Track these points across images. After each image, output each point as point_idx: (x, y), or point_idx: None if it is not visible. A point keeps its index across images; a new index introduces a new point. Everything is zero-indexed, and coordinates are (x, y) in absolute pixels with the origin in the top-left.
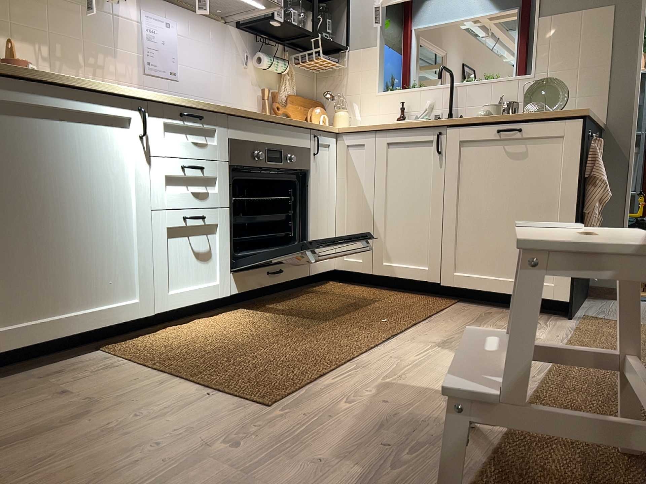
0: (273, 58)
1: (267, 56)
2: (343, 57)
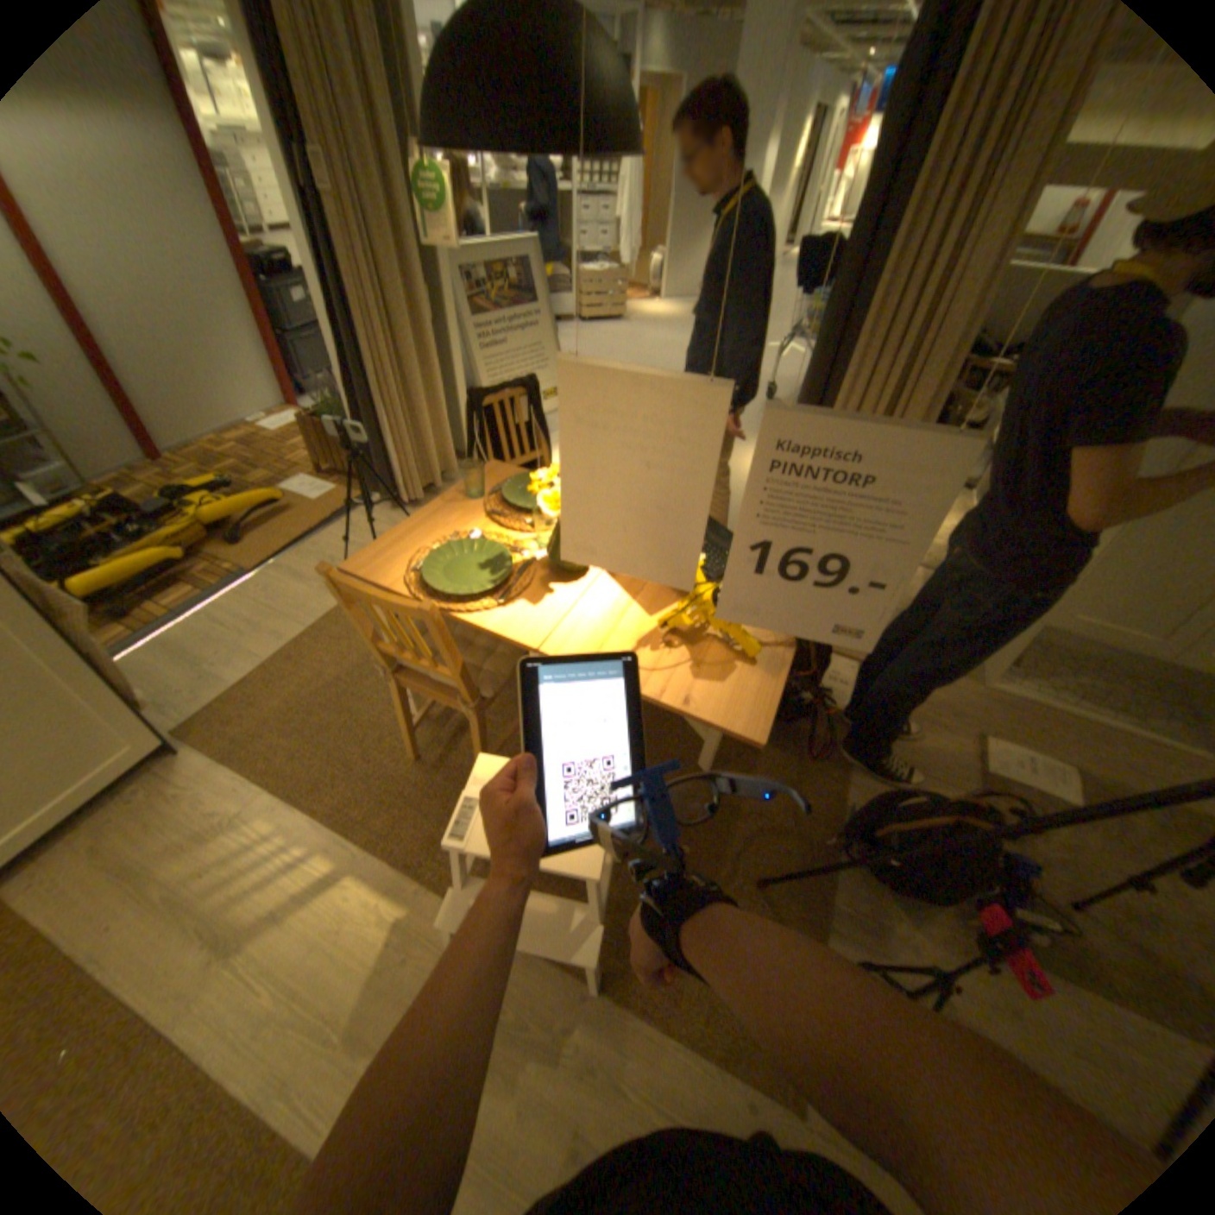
0: None
1: None
2: None
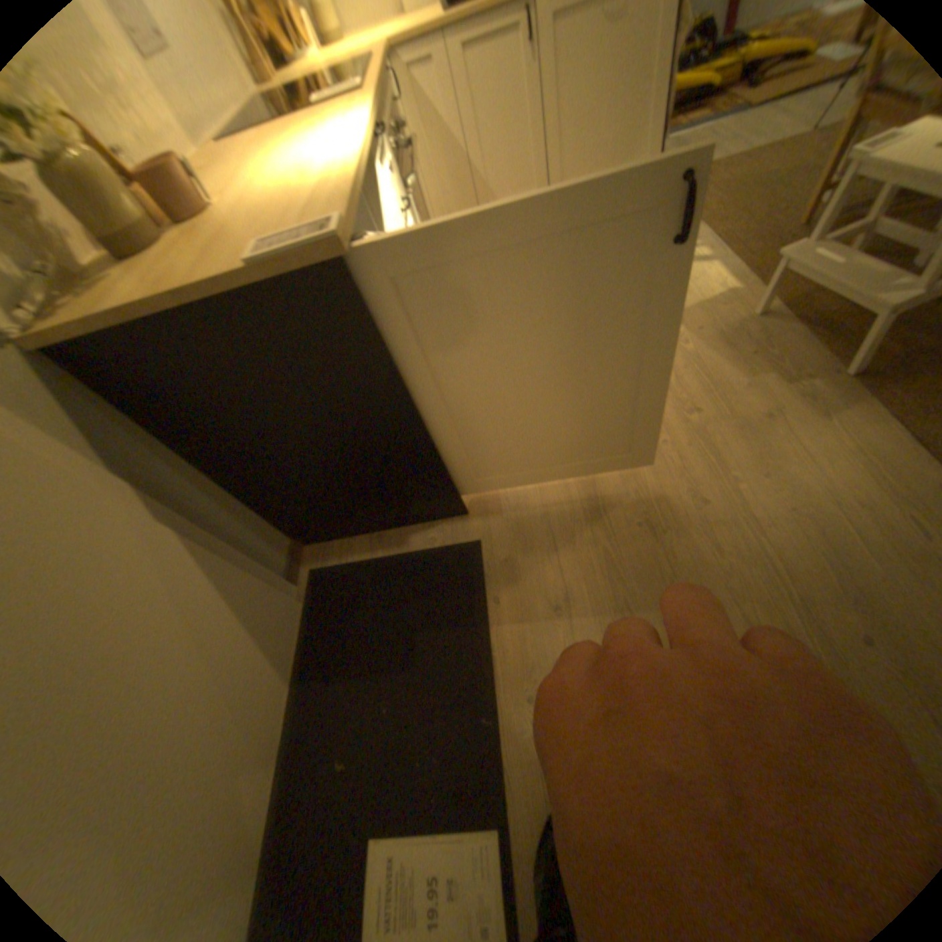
0: None
1: None
2: None
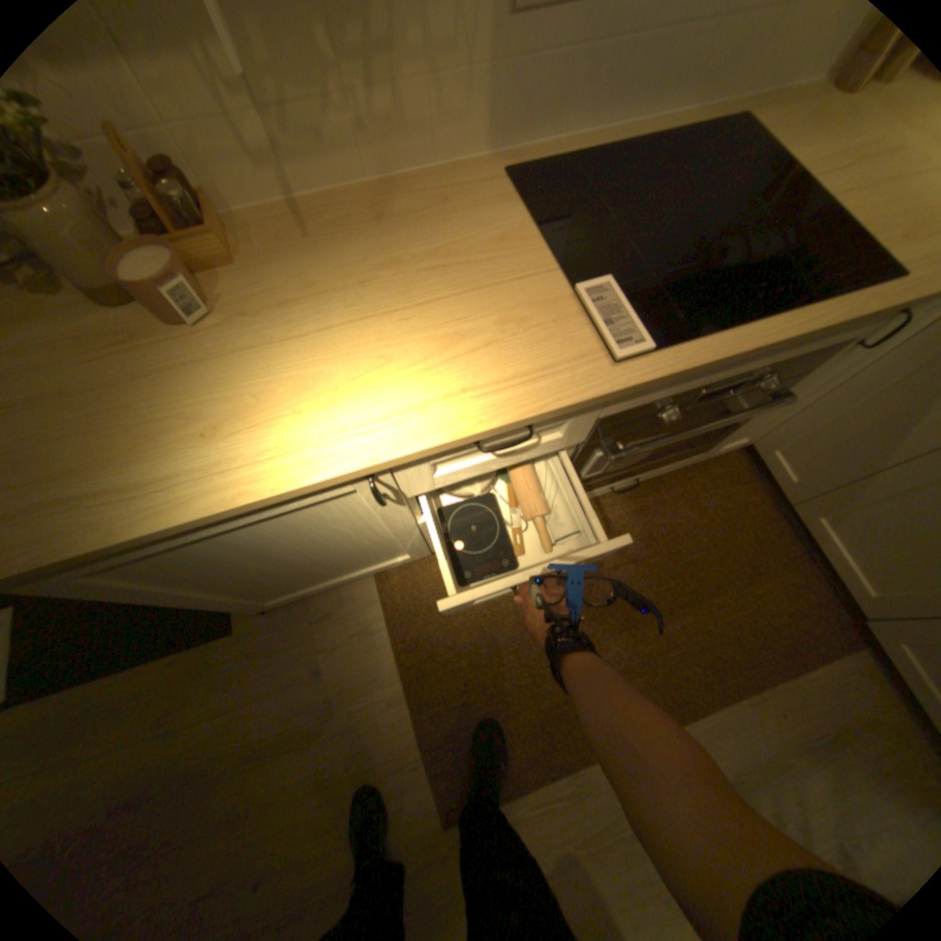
0: None
1: None
2: None
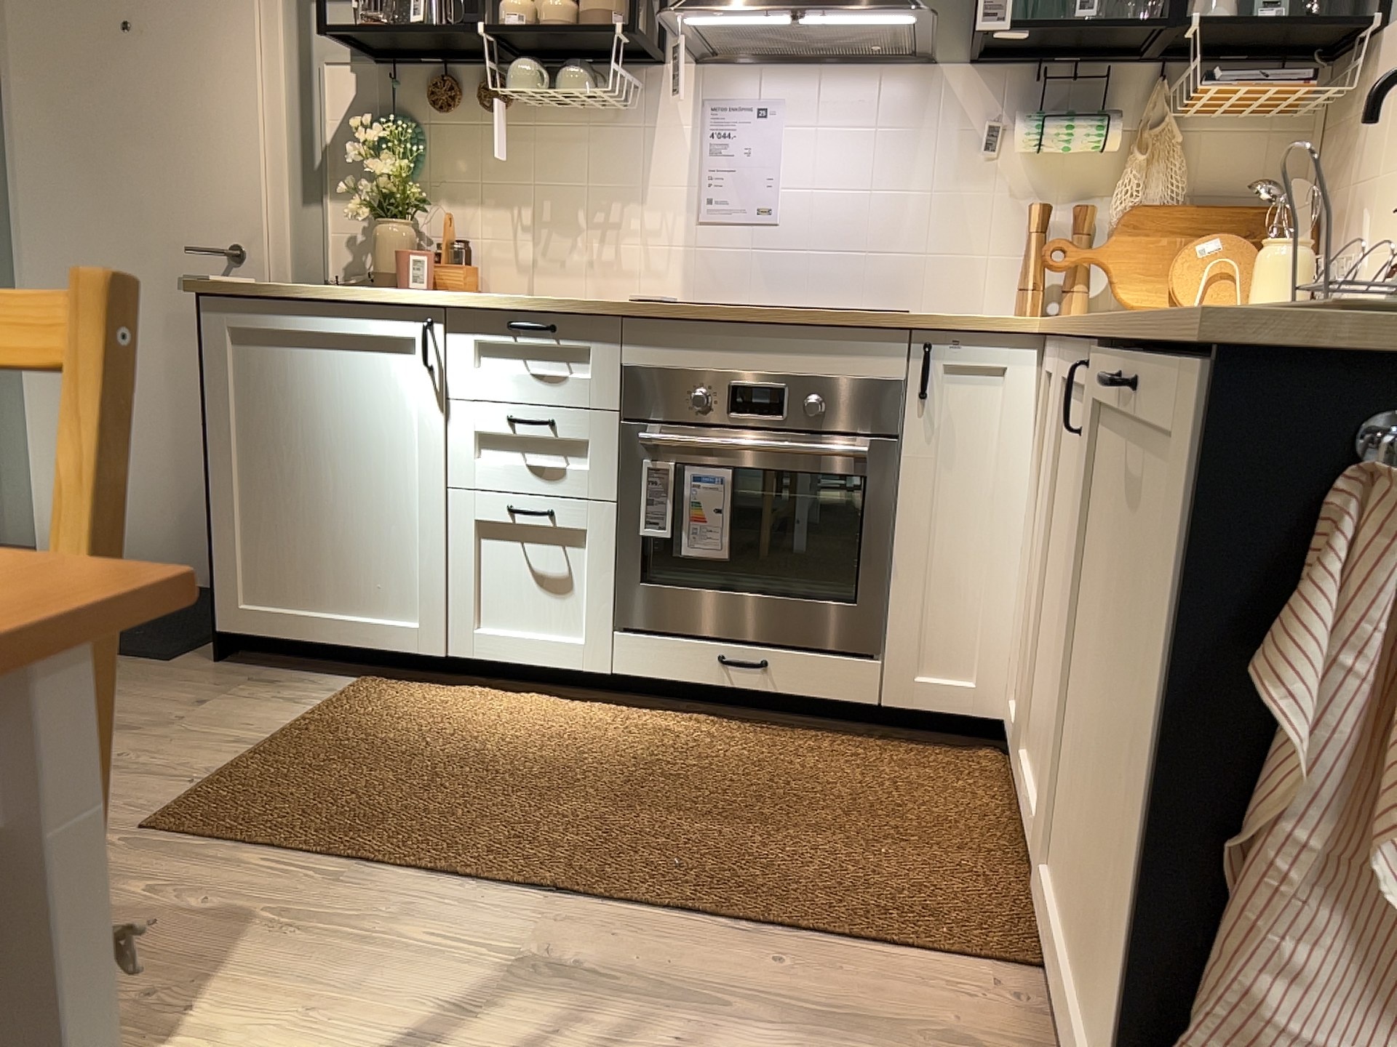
0: (1049, 119)
1: (1027, 117)
2: (1367, 54)
